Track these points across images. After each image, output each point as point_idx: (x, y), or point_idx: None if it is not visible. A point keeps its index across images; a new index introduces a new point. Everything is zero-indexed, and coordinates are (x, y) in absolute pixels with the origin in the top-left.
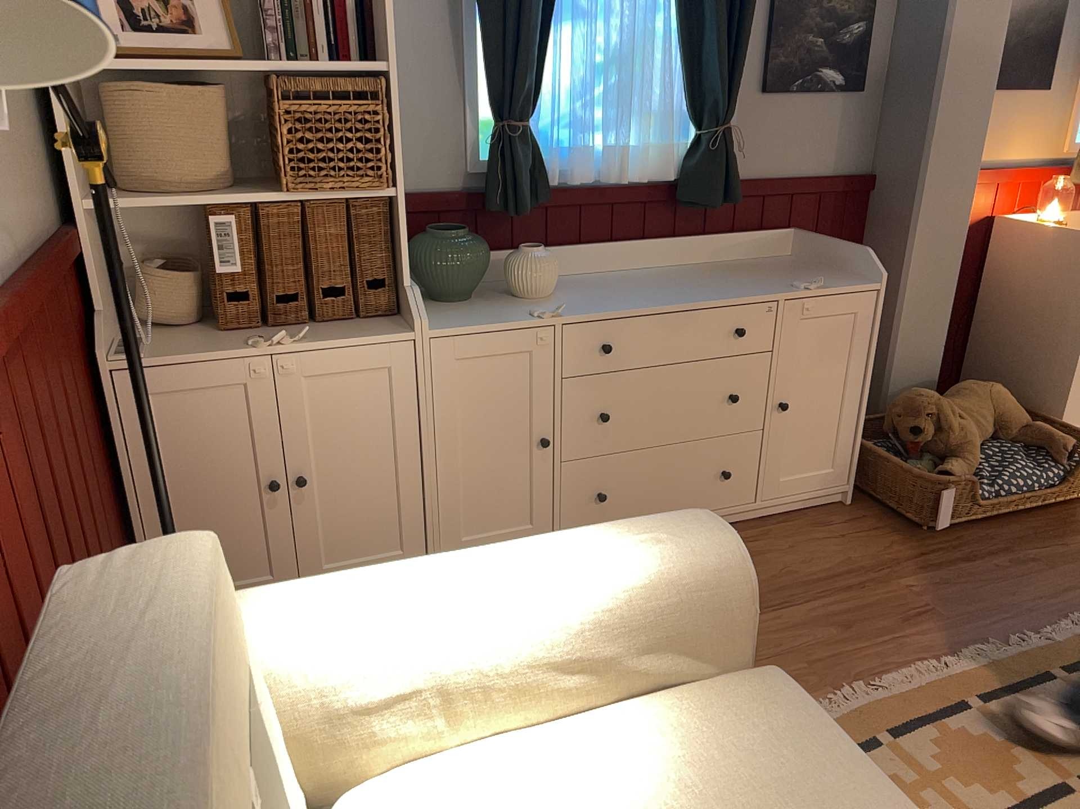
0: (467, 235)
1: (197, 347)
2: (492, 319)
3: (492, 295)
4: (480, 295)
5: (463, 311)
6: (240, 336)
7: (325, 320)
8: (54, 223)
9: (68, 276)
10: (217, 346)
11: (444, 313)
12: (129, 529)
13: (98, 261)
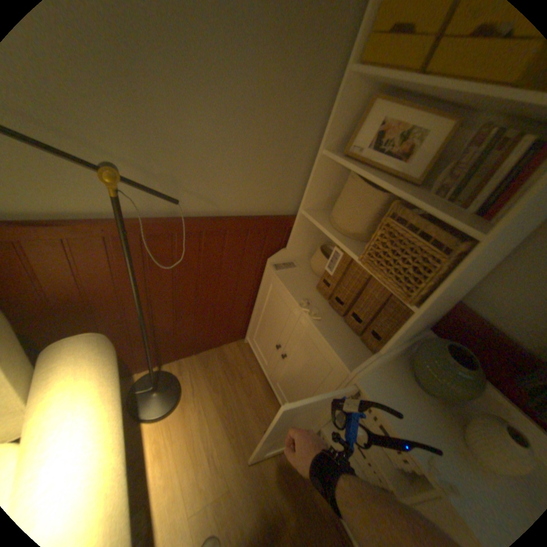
0: (470, 376)
1: (296, 285)
2: (407, 427)
3: (458, 415)
4: (451, 404)
5: (409, 399)
6: (315, 296)
7: (348, 324)
8: (287, 211)
9: (275, 231)
10: (300, 291)
11: (398, 387)
12: (252, 311)
13: (301, 233)
